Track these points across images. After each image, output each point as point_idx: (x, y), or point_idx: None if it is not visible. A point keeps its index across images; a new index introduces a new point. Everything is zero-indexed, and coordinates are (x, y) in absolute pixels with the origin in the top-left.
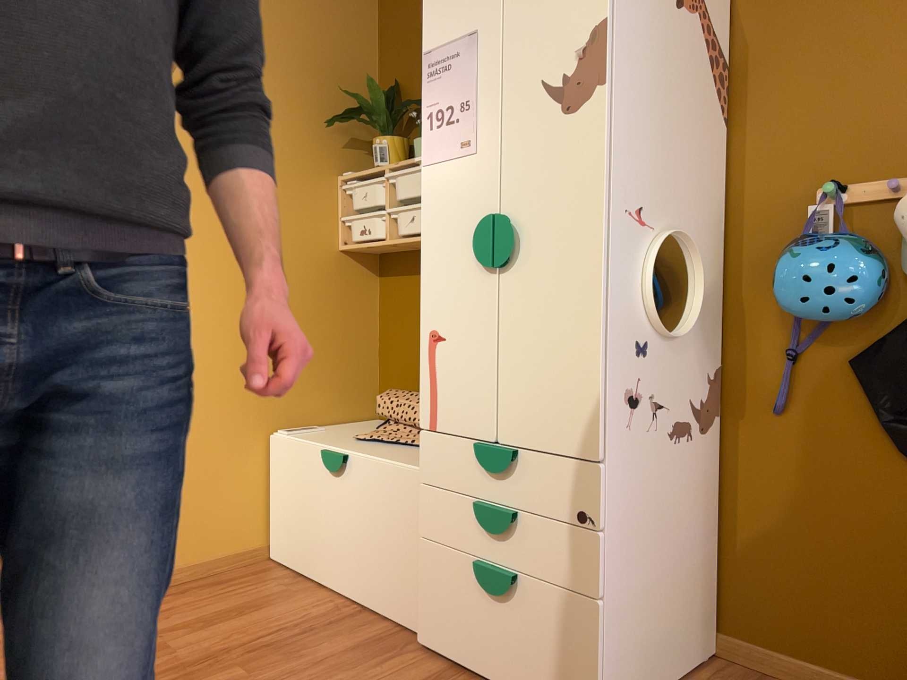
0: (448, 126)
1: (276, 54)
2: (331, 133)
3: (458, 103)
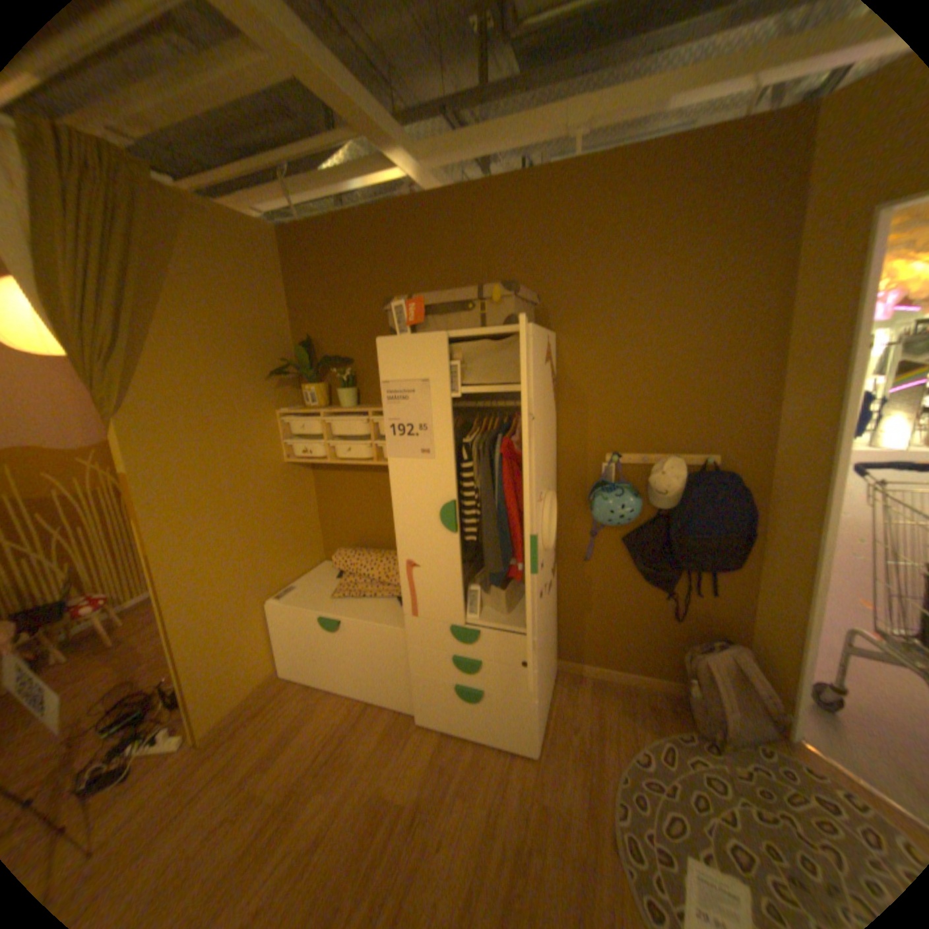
0: (409, 437)
1: (215, 330)
2: (265, 380)
3: (416, 424)
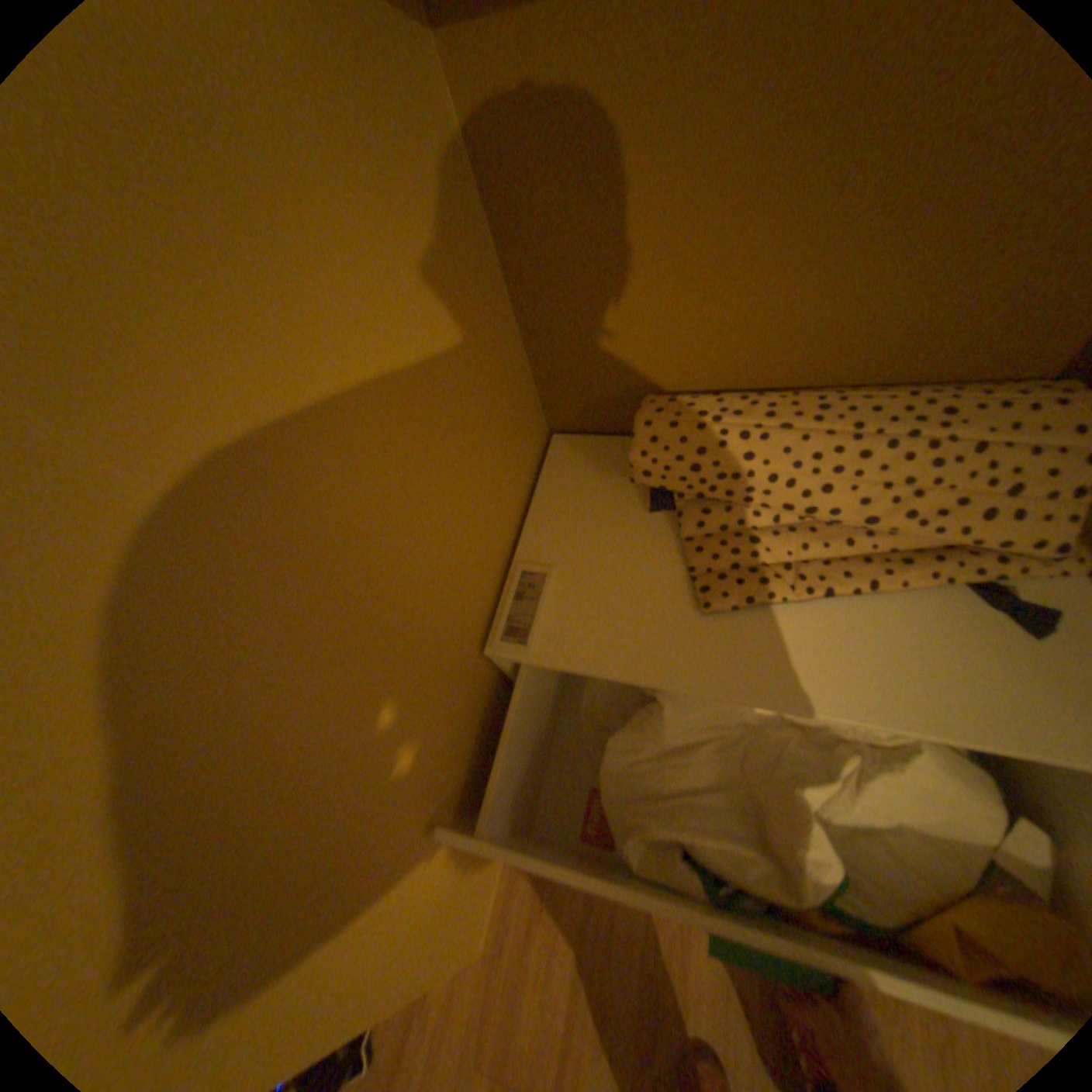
0: None
1: None
2: None
3: None
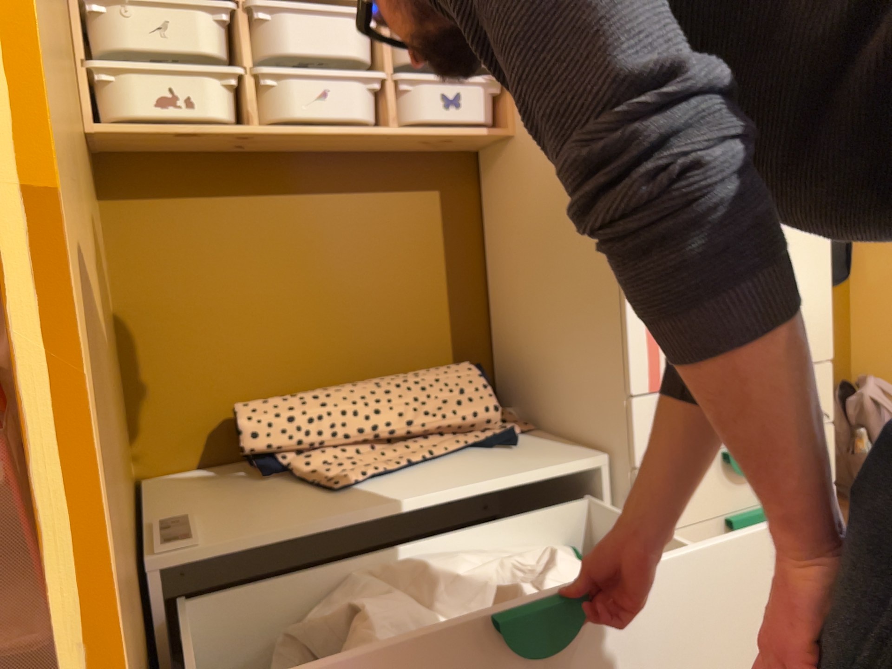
0: None
1: None
2: None
3: None
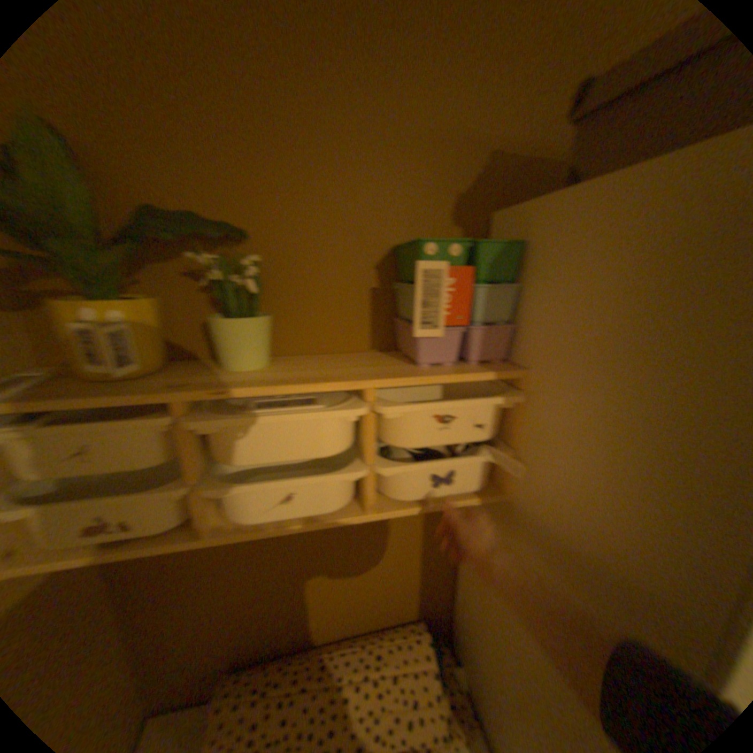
0: None
1: None
2: None
3: None
